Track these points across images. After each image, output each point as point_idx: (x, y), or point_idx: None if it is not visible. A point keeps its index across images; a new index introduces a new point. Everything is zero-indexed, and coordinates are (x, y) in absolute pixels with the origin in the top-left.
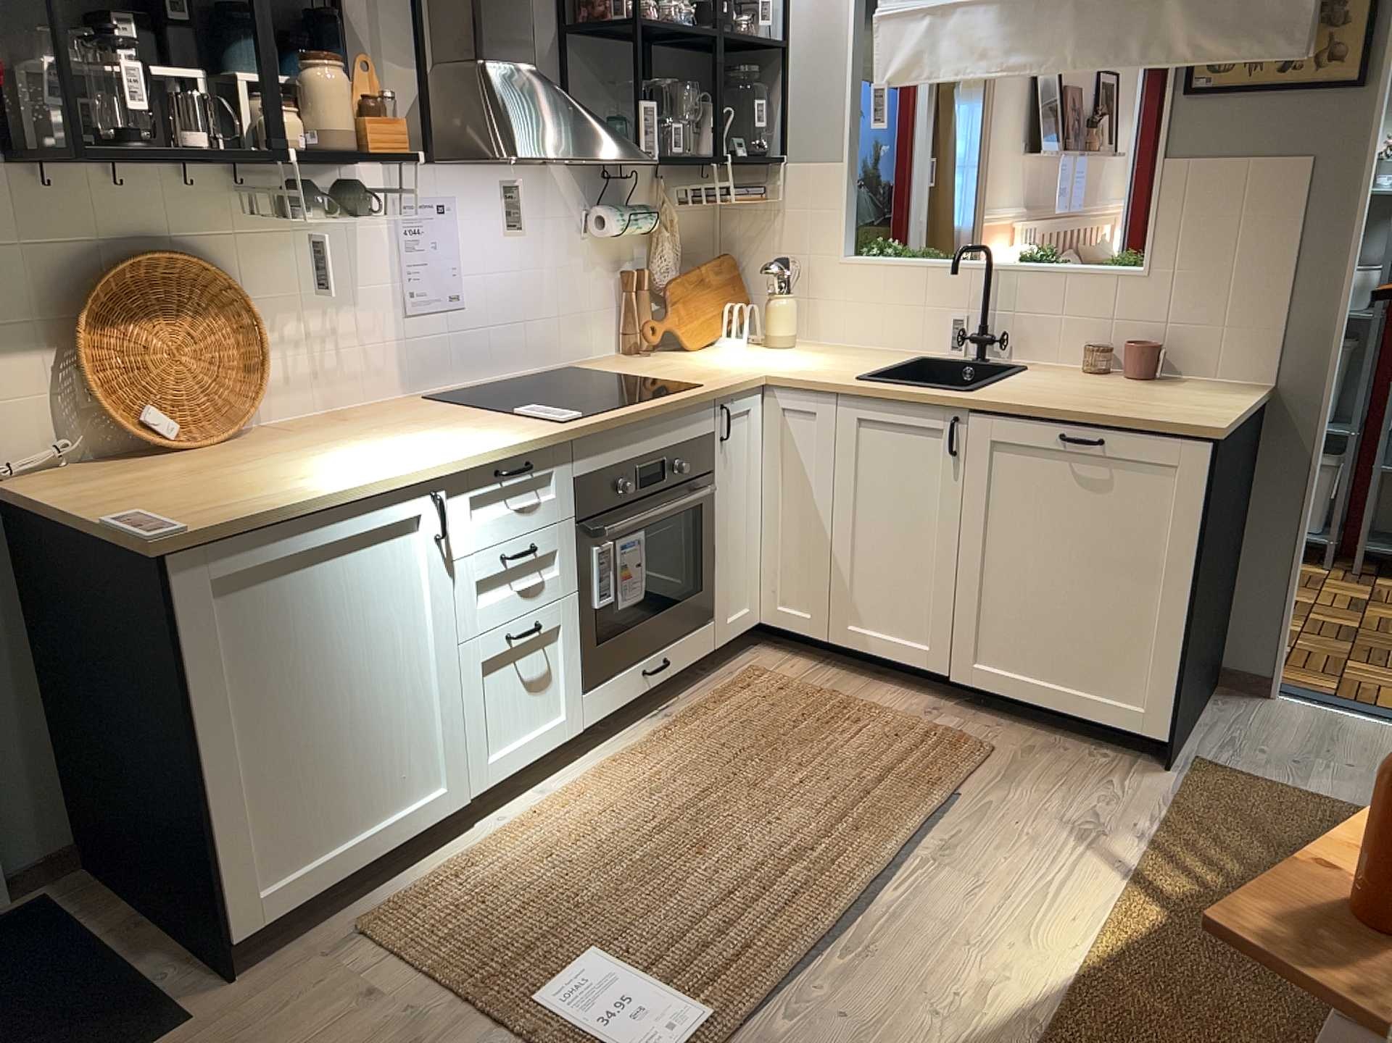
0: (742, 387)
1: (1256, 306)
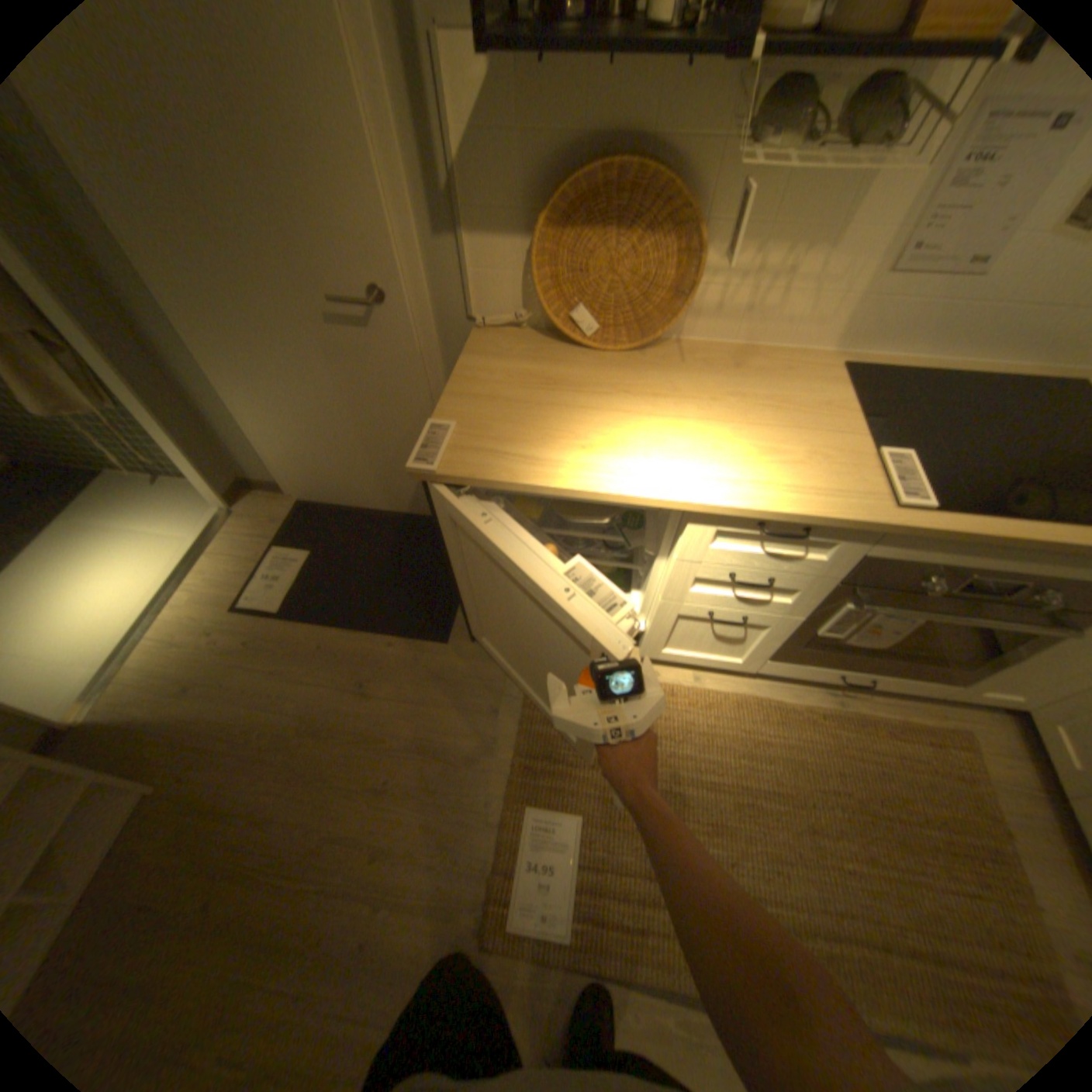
0: None
1: None
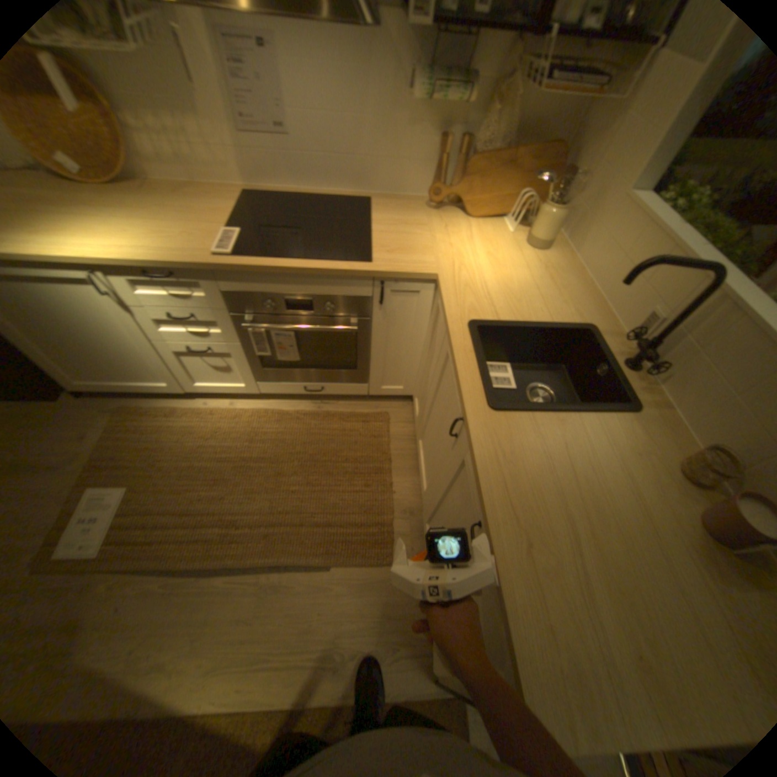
0: (401, 276)
1: None
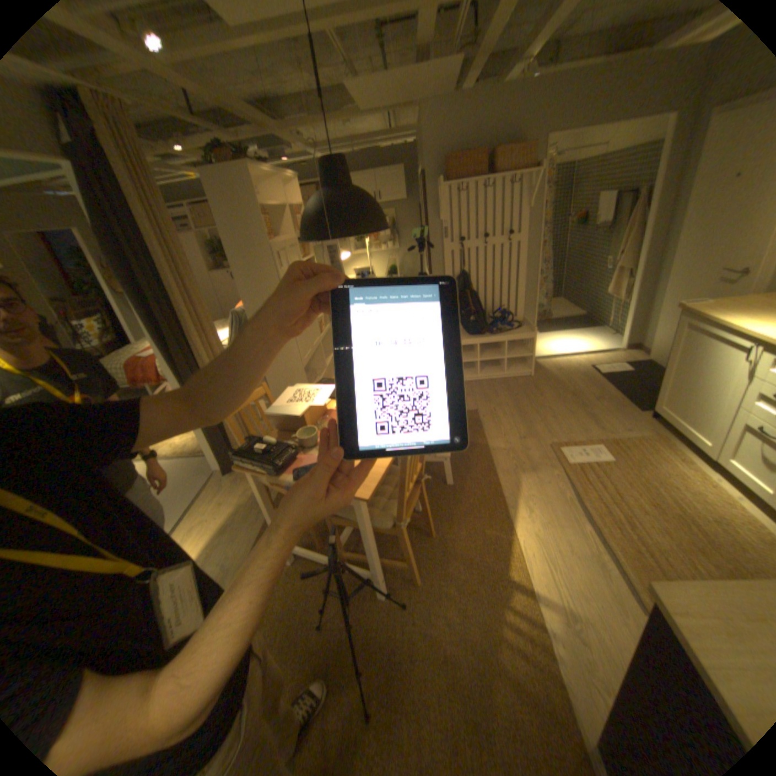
0: None
1: None
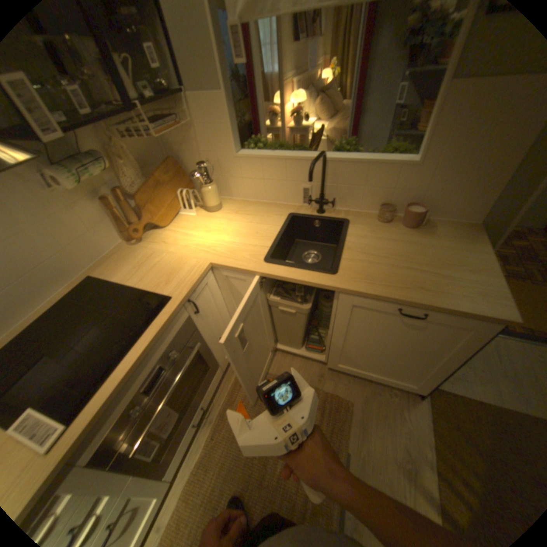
0: (197, 283)
1: (484, 182)
